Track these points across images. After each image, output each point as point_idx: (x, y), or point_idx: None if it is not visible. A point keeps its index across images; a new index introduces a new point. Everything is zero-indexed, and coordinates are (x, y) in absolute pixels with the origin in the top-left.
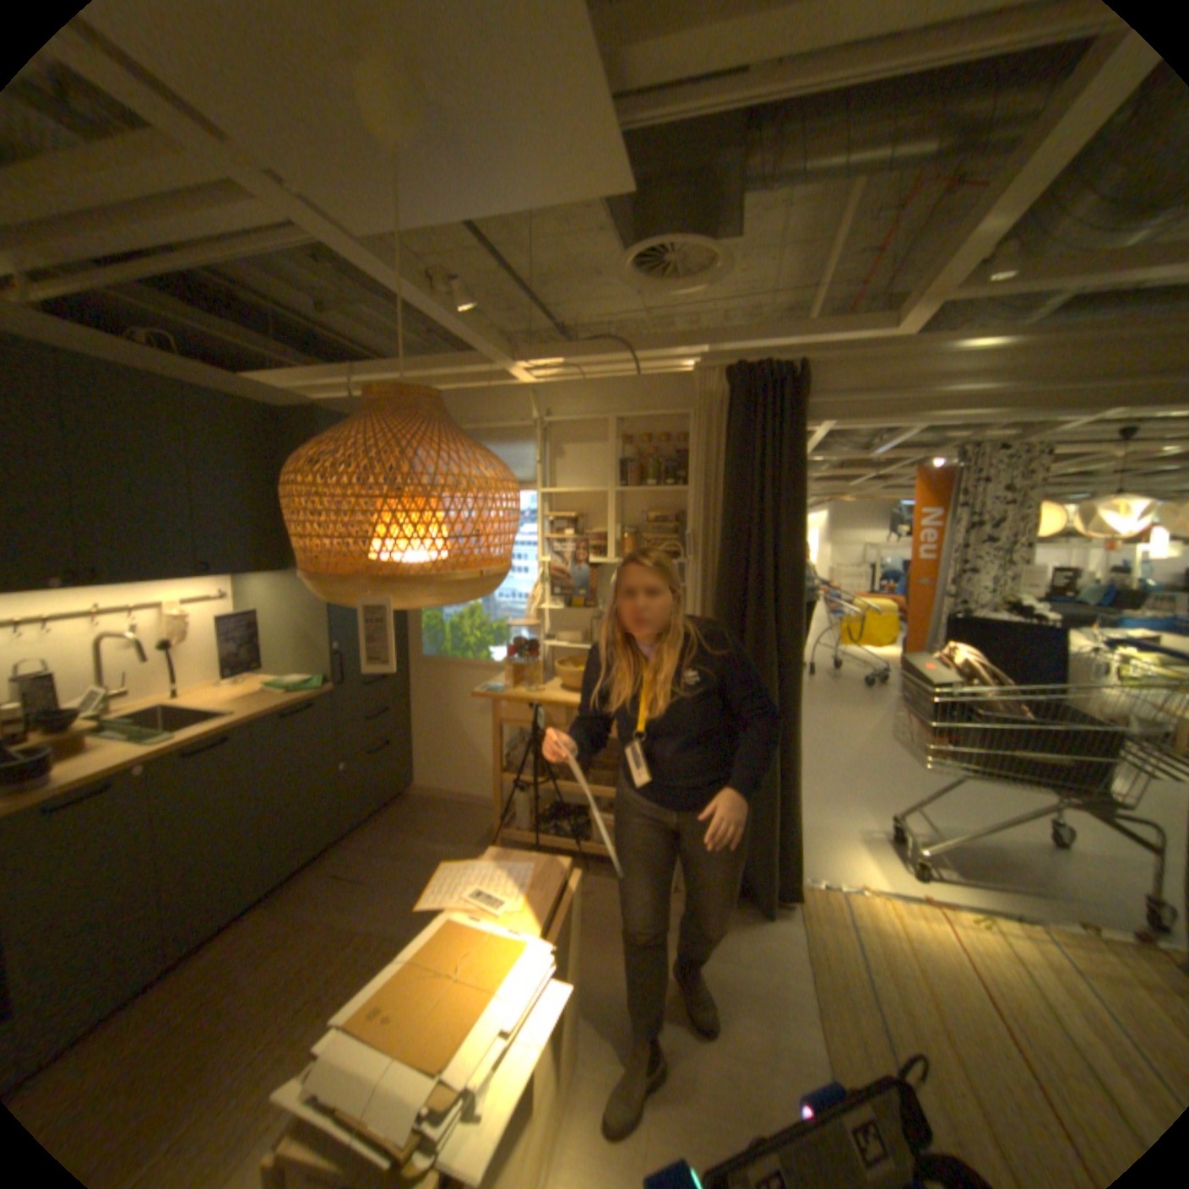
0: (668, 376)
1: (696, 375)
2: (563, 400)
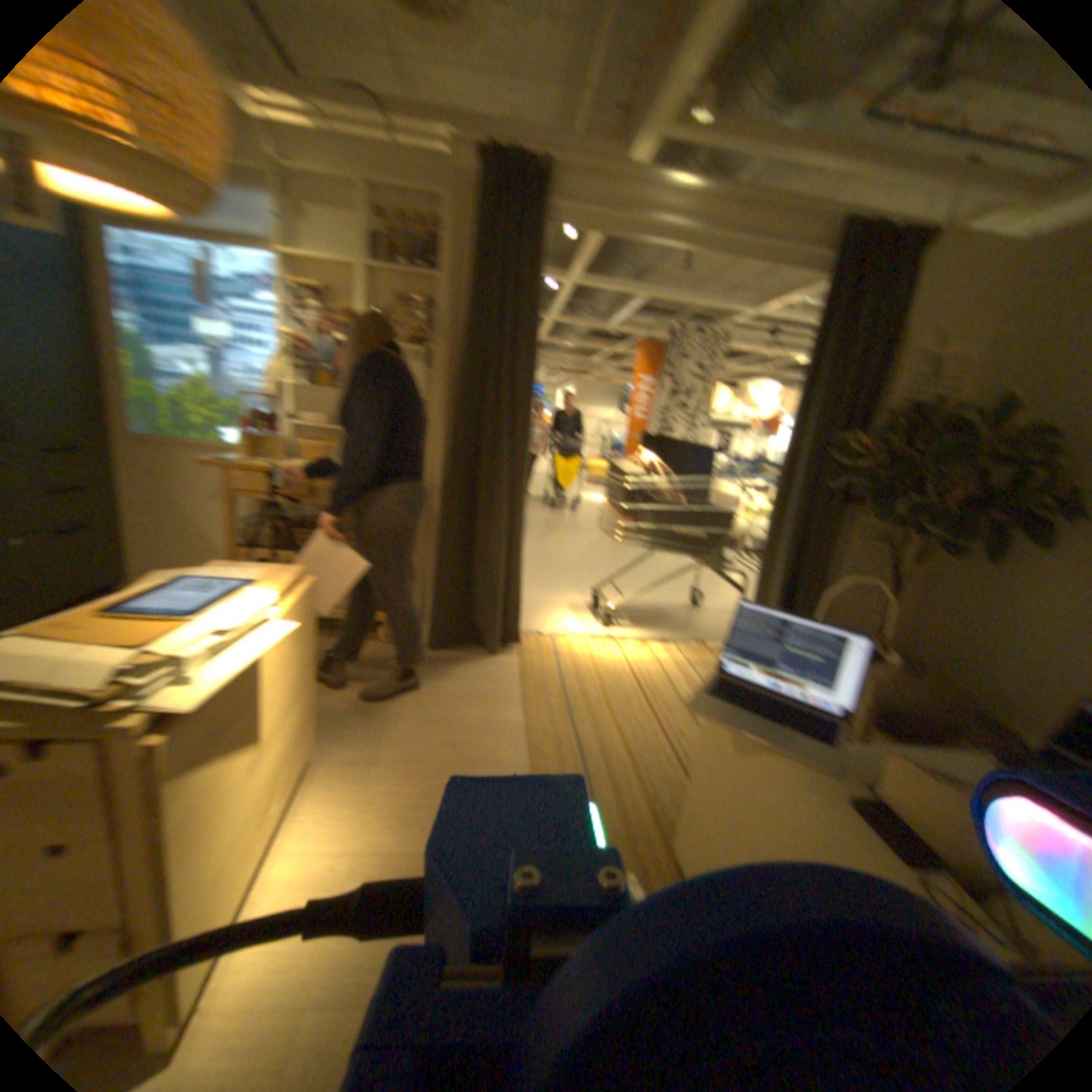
0: (425, 148)
1: (453, 155)
2: (308, 147)
